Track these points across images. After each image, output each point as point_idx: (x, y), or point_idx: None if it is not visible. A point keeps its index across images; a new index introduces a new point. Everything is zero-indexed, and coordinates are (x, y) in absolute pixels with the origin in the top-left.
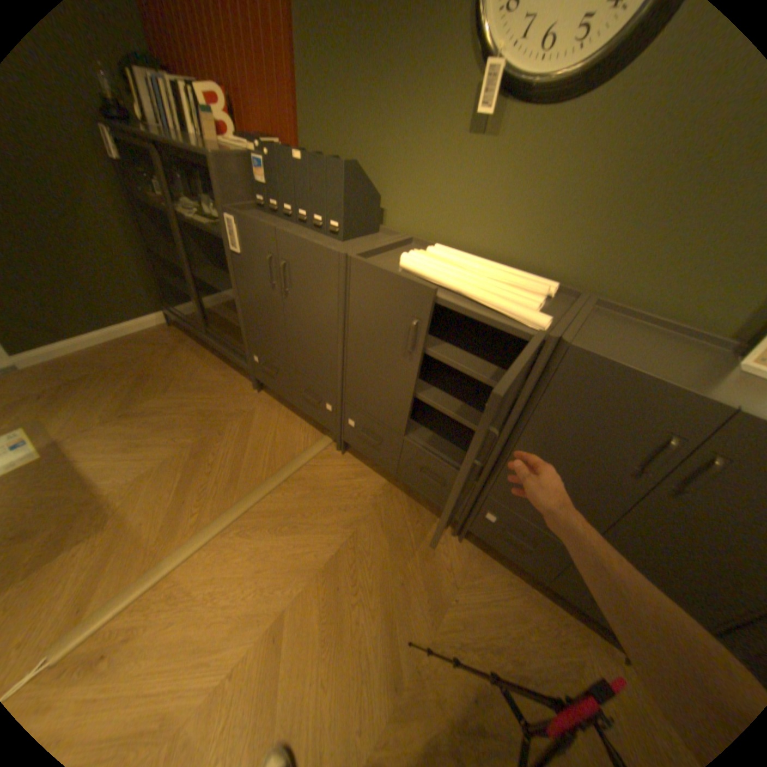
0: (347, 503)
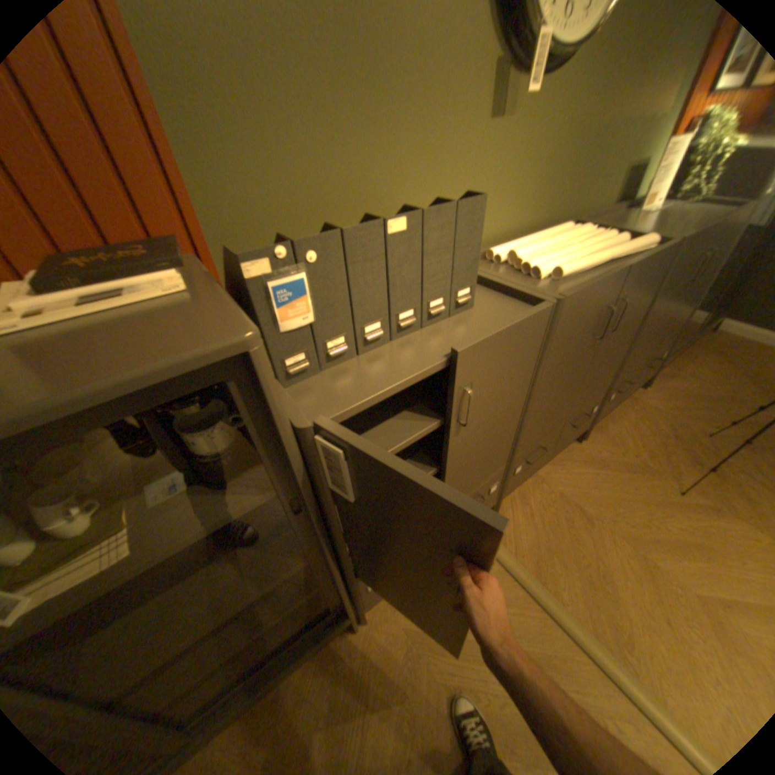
0: (564, 520)
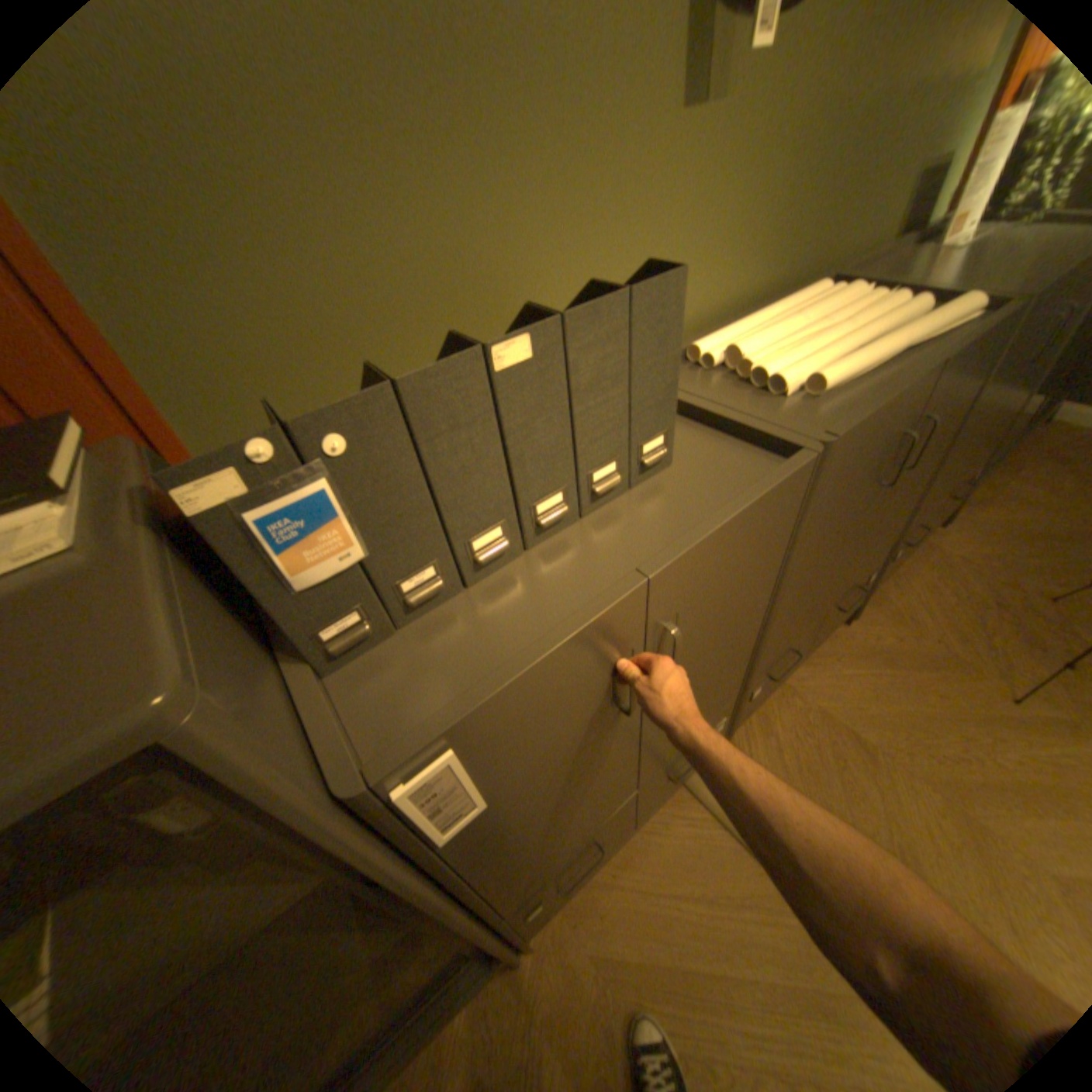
0: (831, 757)
